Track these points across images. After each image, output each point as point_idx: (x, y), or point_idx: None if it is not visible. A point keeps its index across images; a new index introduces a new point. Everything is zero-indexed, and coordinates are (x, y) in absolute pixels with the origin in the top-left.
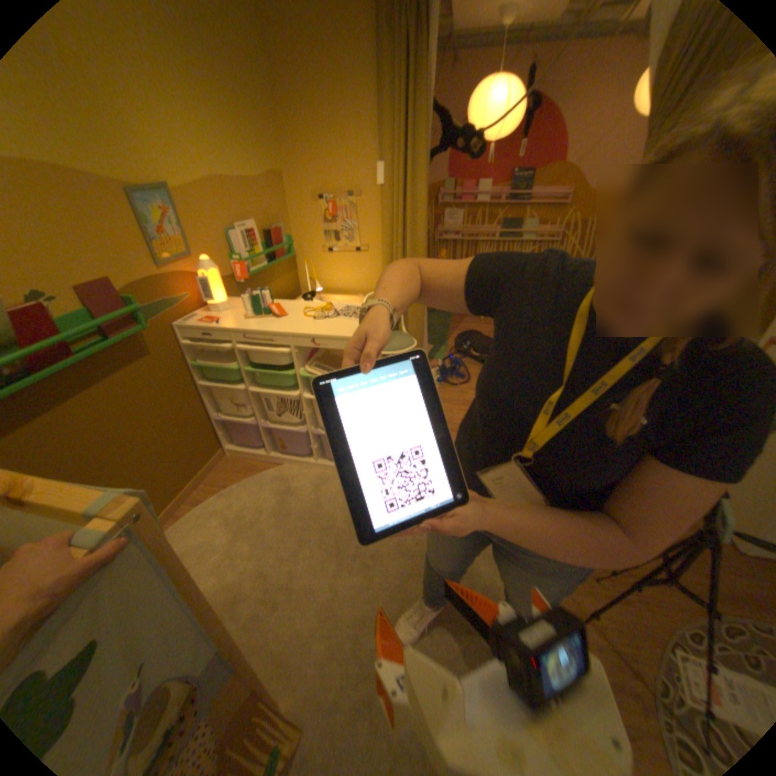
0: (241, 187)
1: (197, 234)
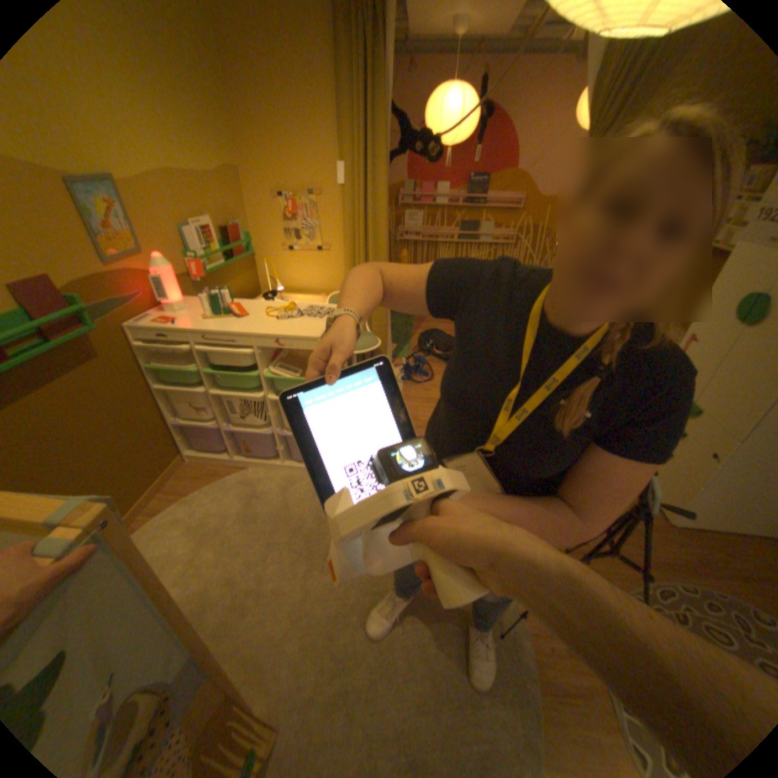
0: (194, 181)
1: (147, 229)
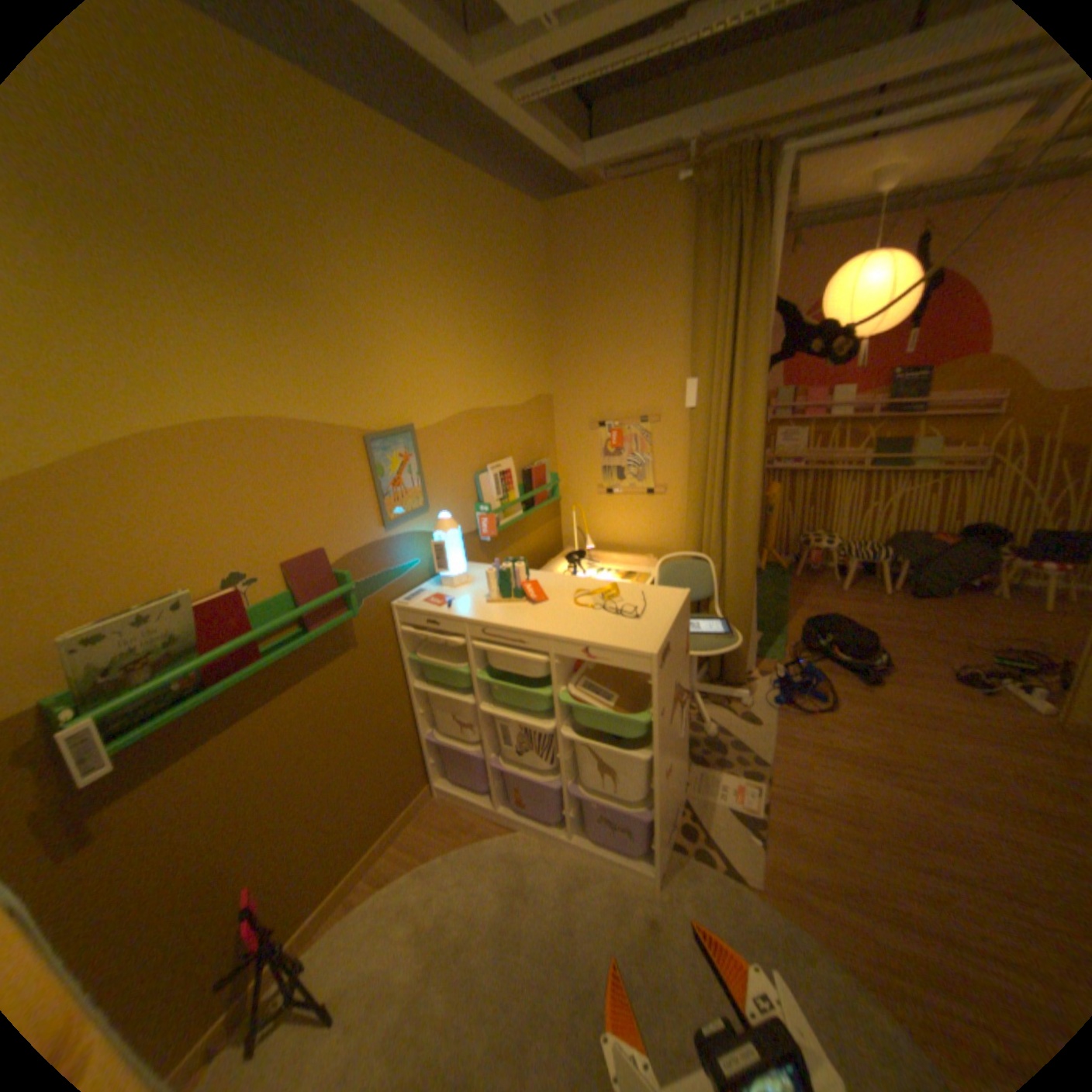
0: (502, 418)
1: (441, 482)
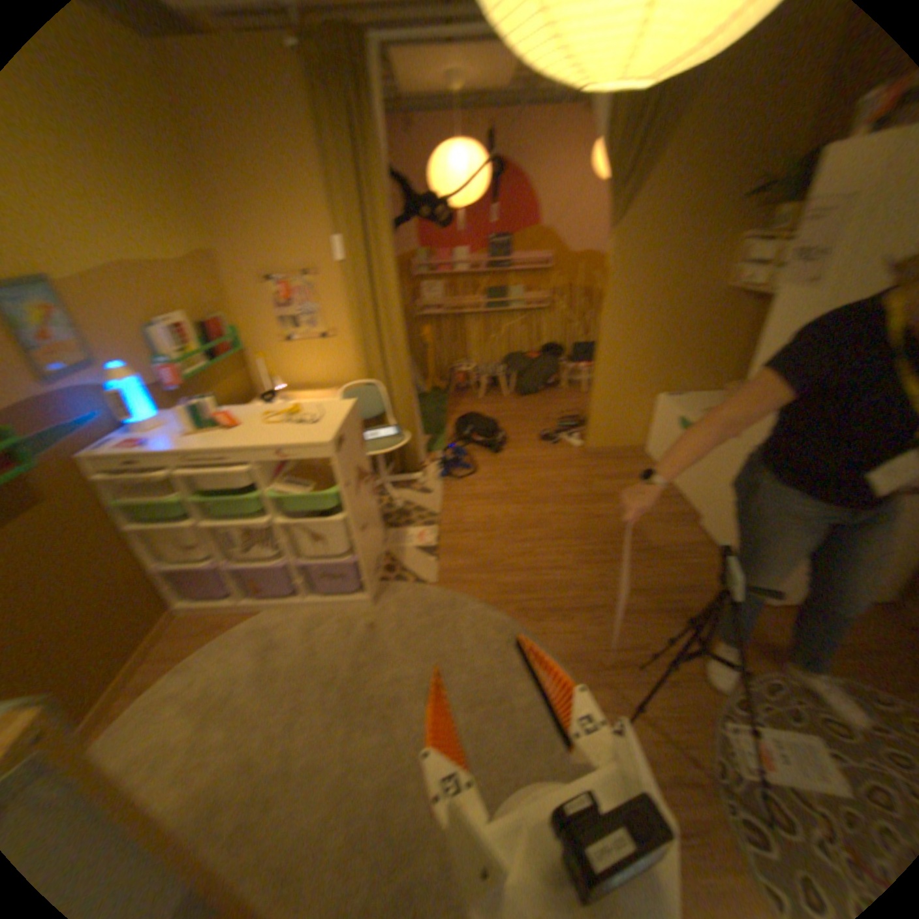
0: (163, 271)
1: (105, 334)
